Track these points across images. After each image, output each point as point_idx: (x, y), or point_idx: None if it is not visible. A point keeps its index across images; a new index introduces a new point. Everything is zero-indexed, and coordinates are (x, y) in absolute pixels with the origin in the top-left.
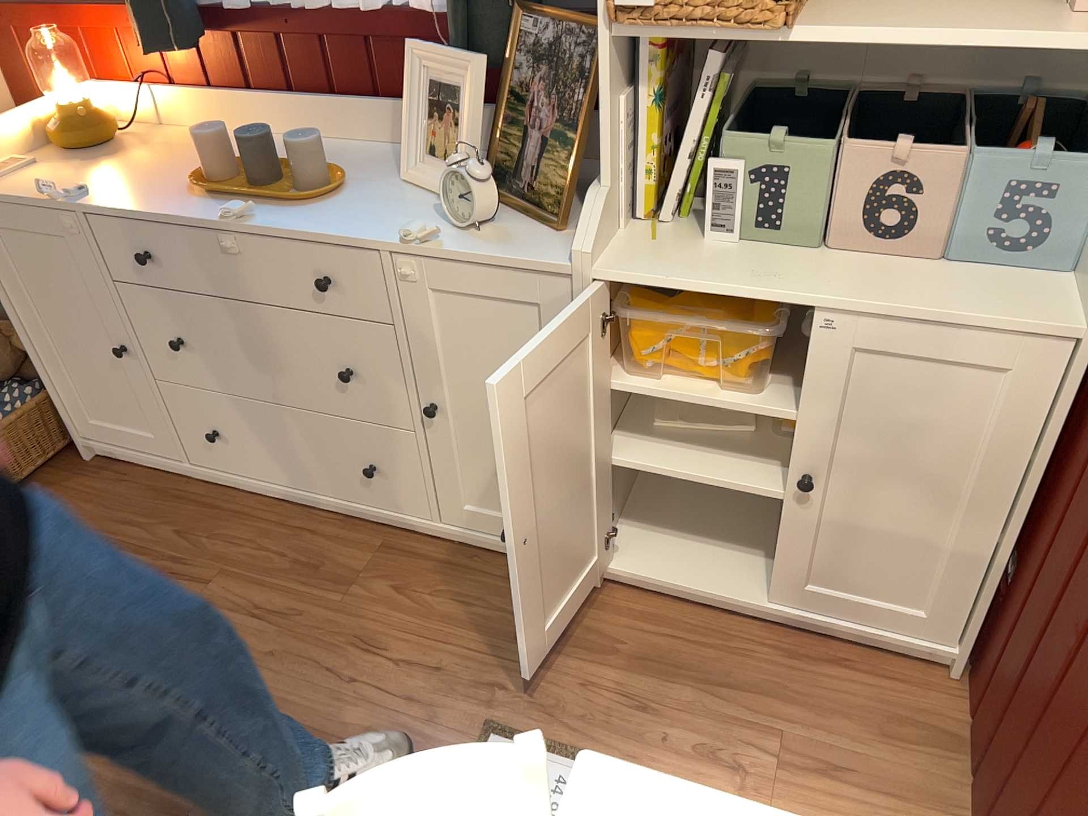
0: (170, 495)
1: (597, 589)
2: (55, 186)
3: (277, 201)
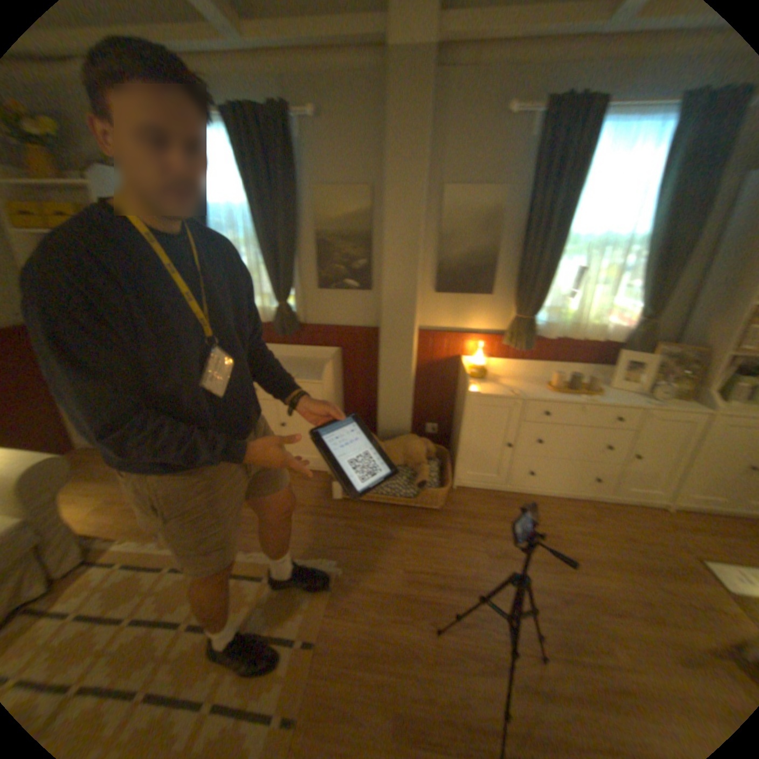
0: (500, 499)
1: (671, 515)
2: (511, 392)
3: (590, 396)
